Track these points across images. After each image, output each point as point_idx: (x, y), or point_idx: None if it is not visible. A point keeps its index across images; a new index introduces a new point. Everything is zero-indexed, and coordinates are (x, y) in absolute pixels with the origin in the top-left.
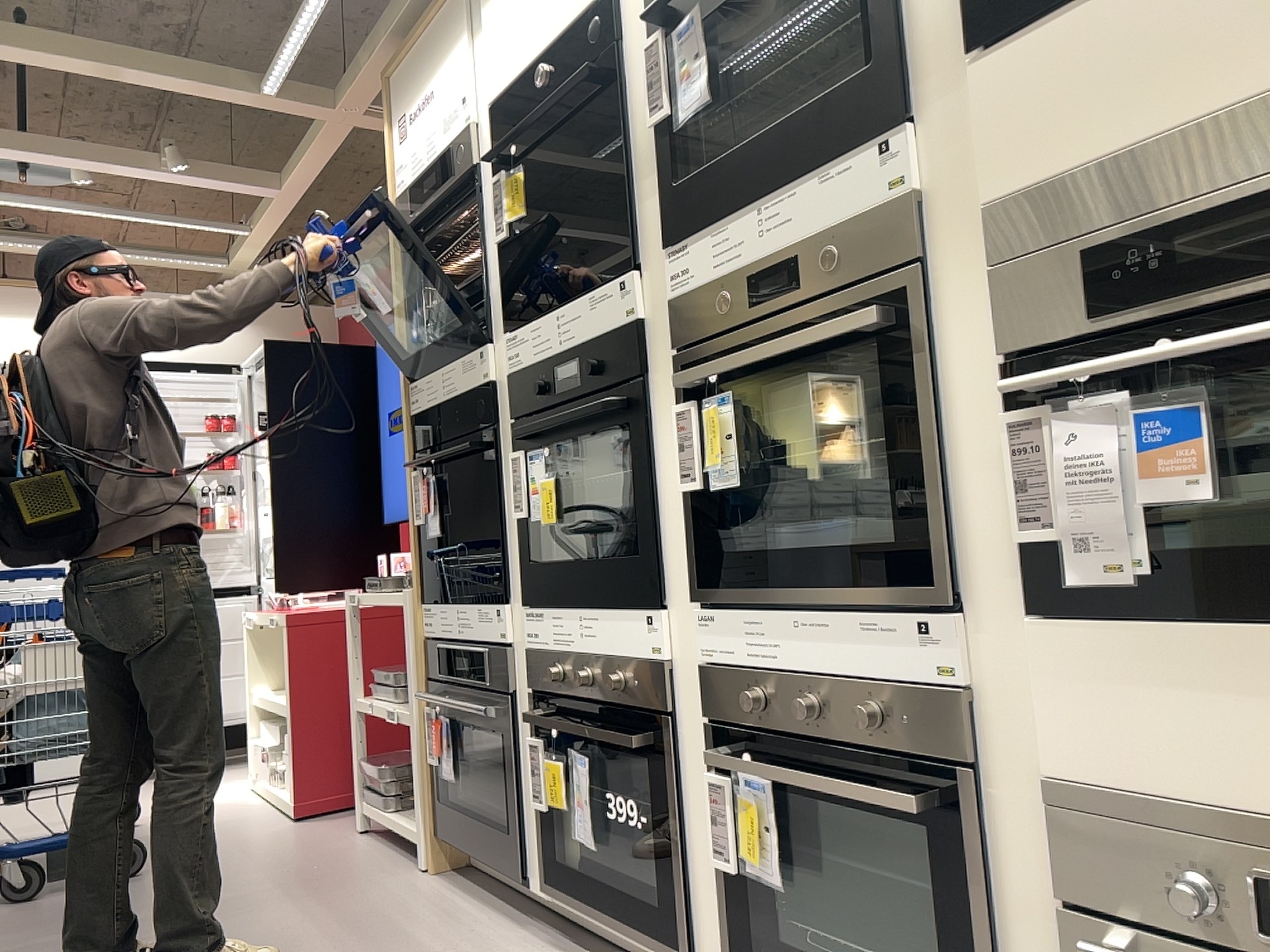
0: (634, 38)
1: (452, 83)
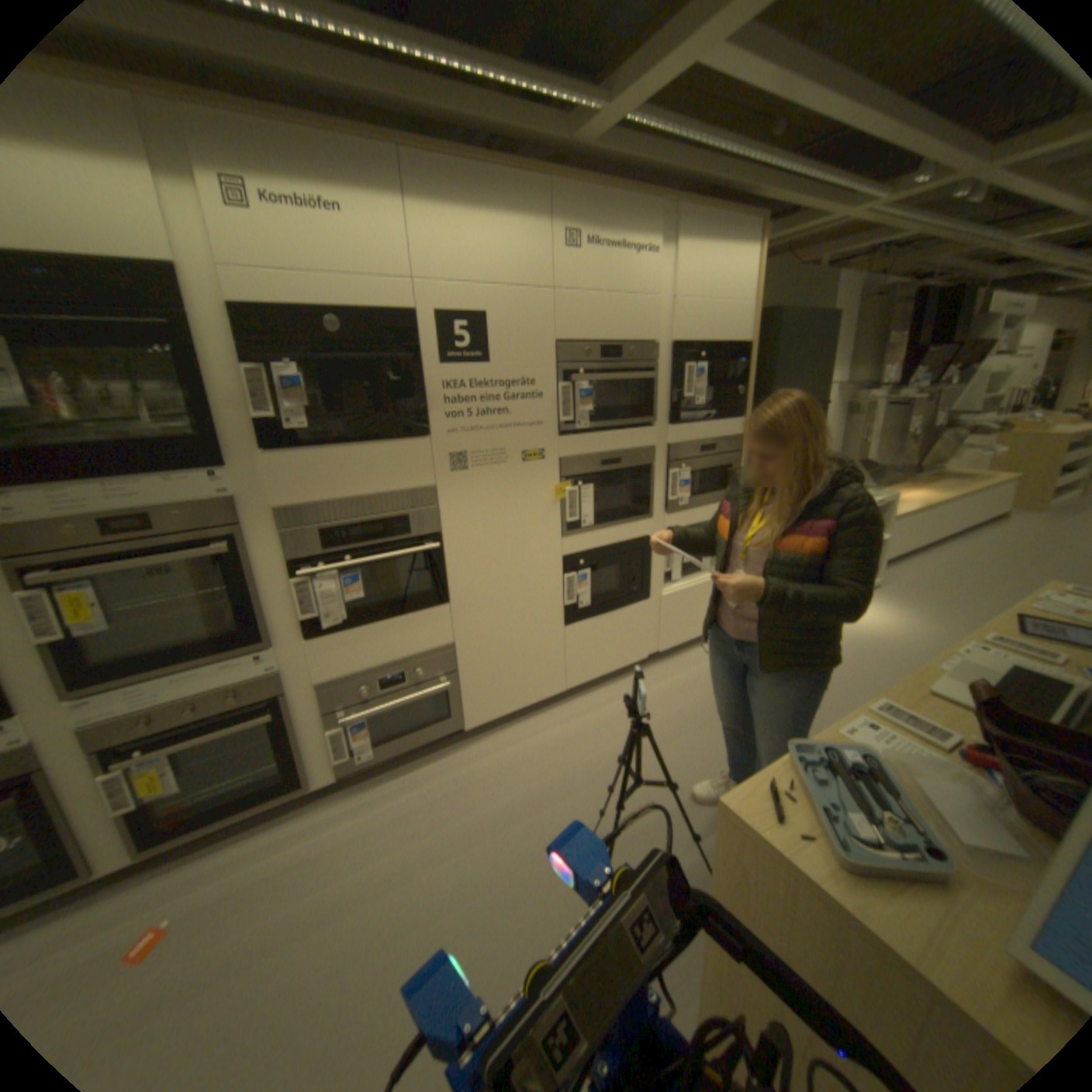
0: None
1: None
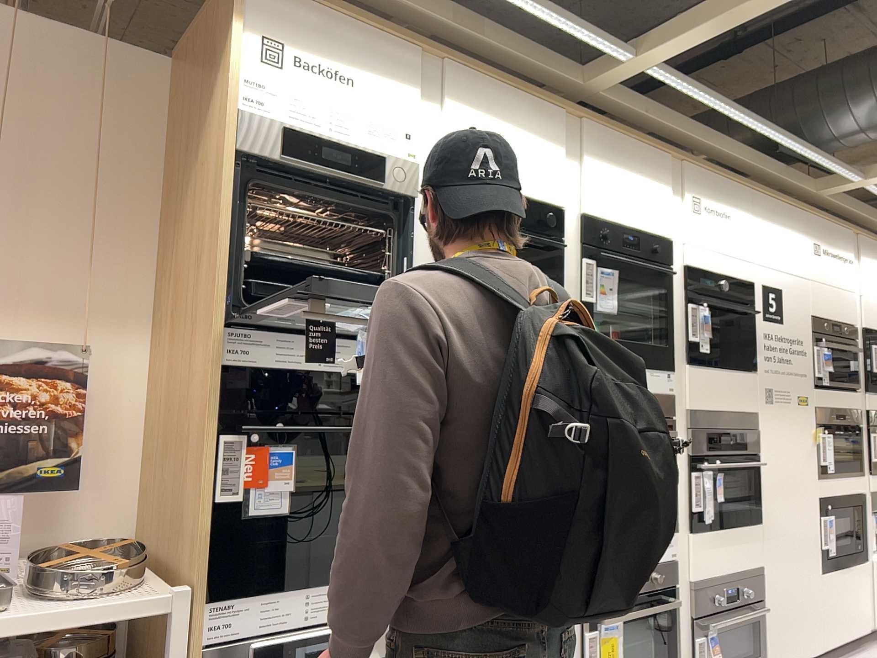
0: (571, 245)
1: (395, 108)
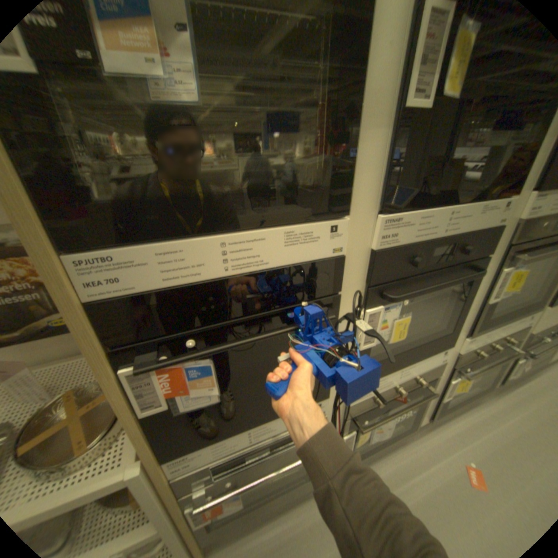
0: None
1: None
